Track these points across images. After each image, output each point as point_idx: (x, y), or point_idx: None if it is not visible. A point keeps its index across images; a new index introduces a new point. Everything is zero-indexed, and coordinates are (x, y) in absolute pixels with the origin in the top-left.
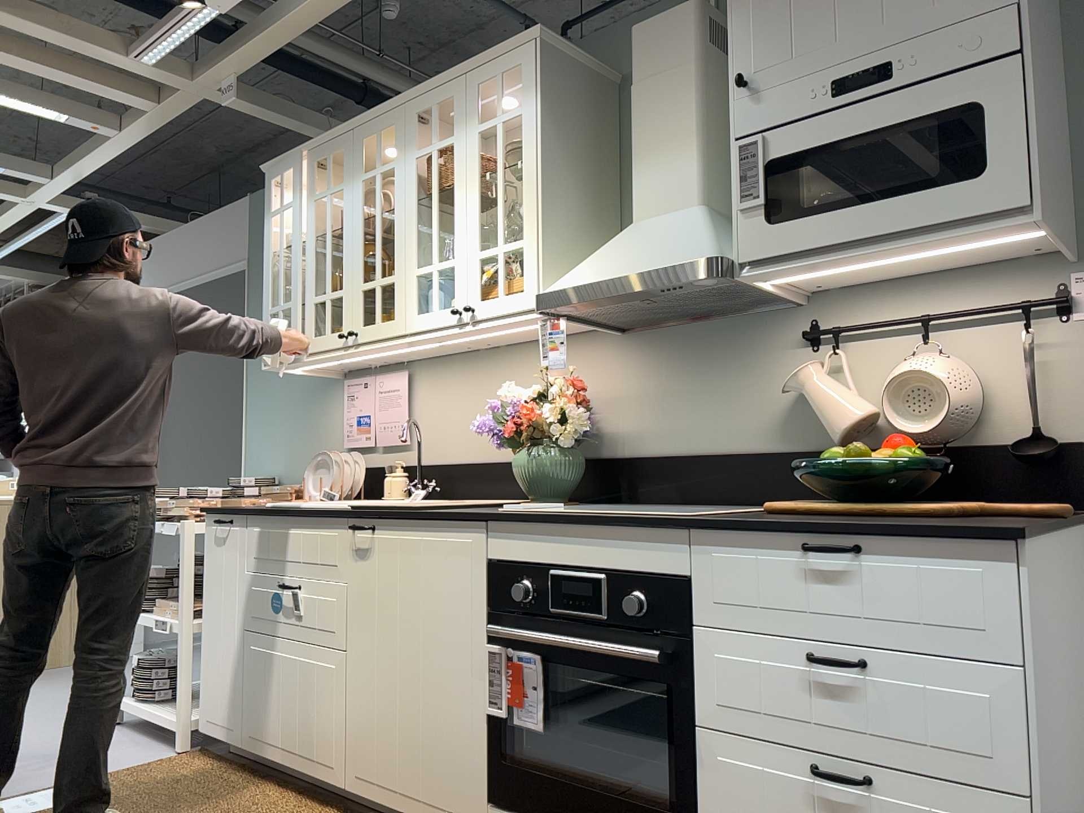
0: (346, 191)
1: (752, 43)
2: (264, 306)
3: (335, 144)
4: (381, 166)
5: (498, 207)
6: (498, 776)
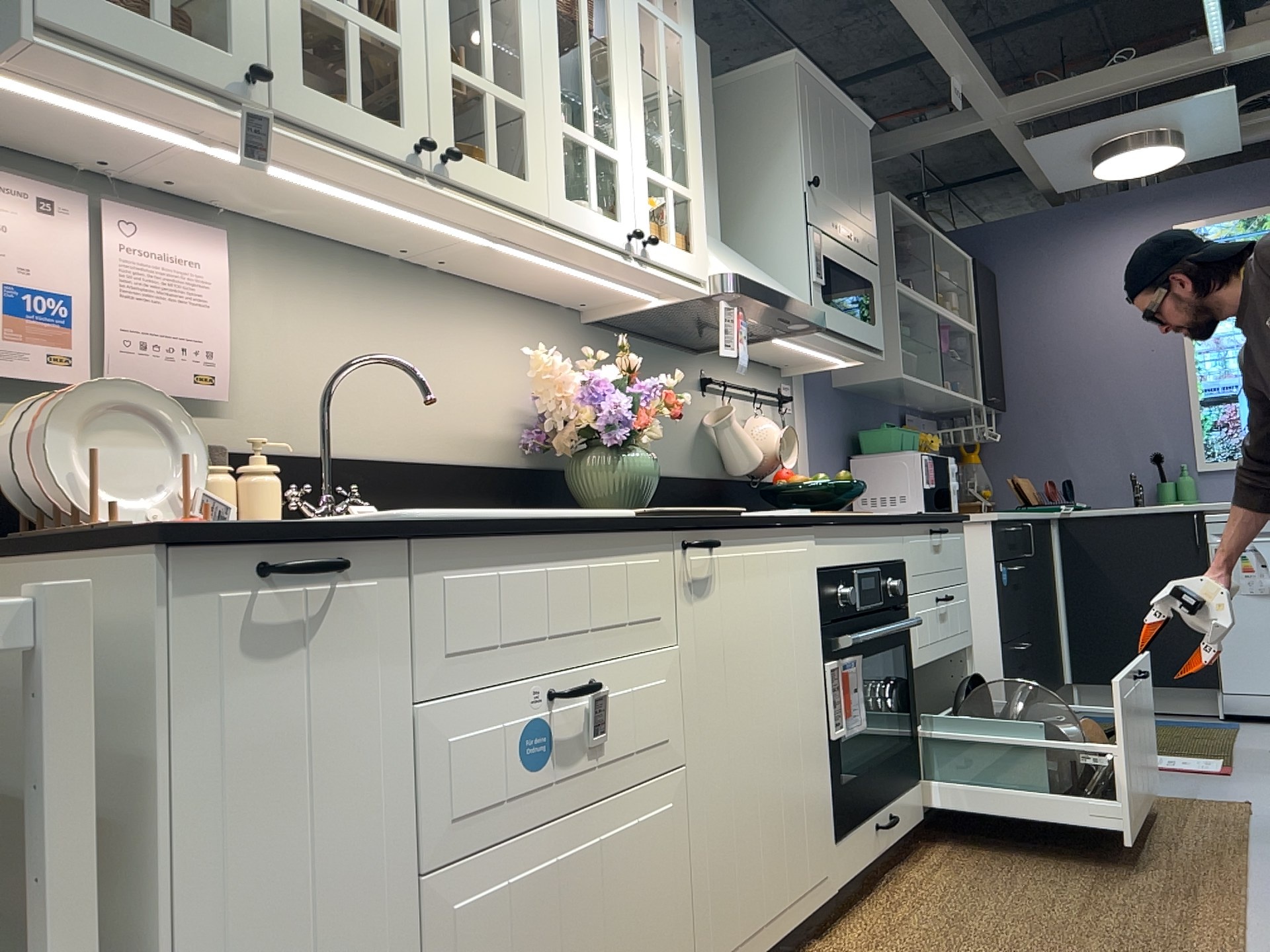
0: None
1: (813, 158)
2: None
3: None
4: None
5: (667, 130)
6: (839, 804)
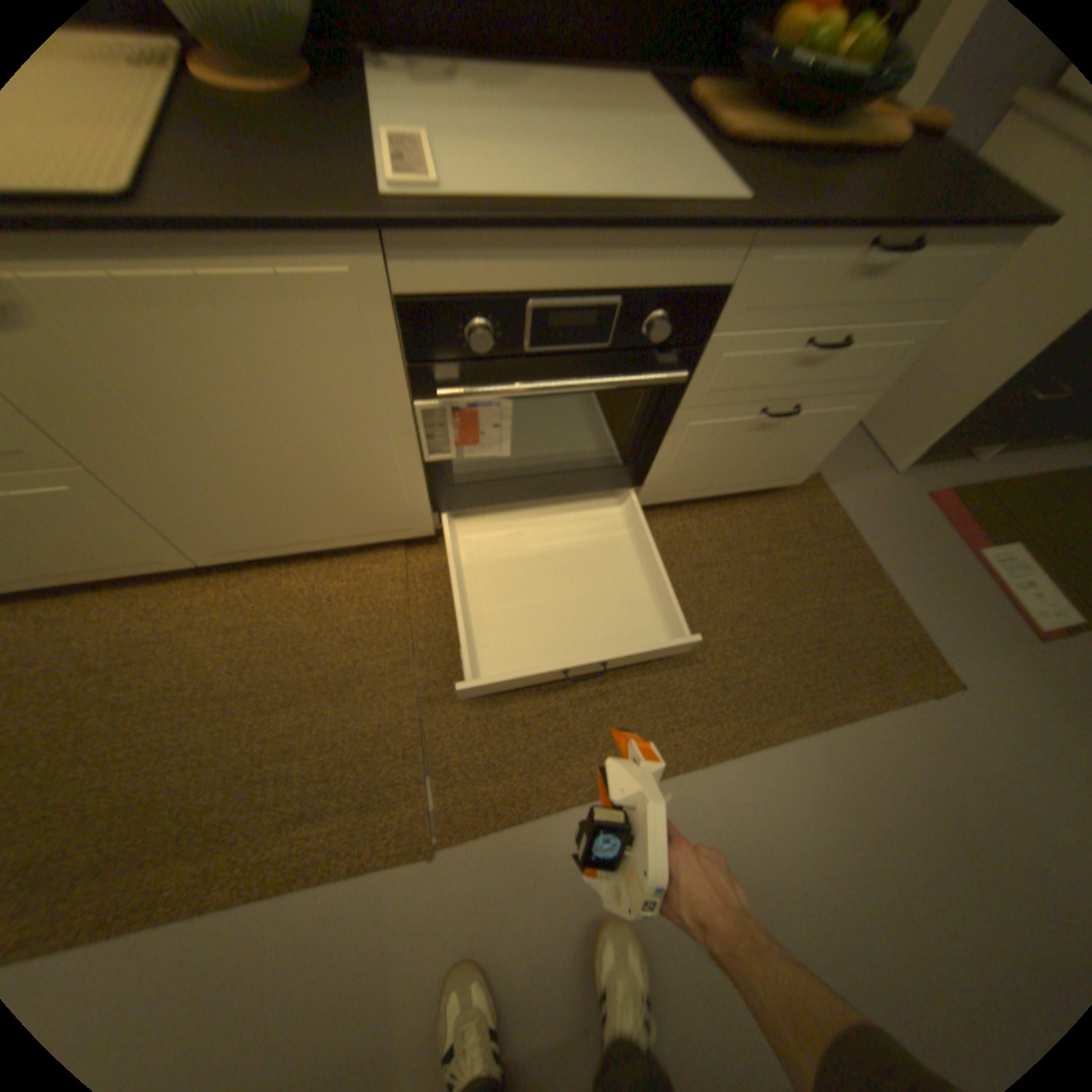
0: None
1: None
2: None
3: None
4: None
5: None
6: (443, 496)
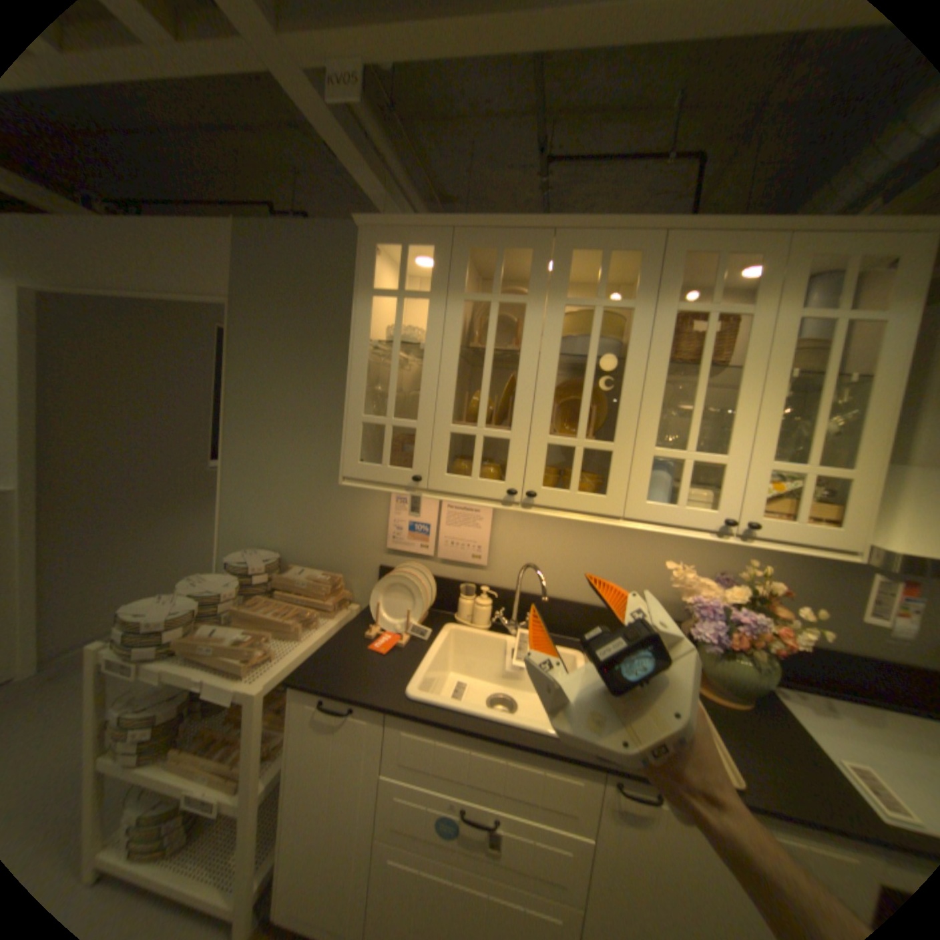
0: (532, 307)
1: None
2: (345, 405)
3: (516, 235)
4: (606, 295)
5: (822, 421)
6: None
